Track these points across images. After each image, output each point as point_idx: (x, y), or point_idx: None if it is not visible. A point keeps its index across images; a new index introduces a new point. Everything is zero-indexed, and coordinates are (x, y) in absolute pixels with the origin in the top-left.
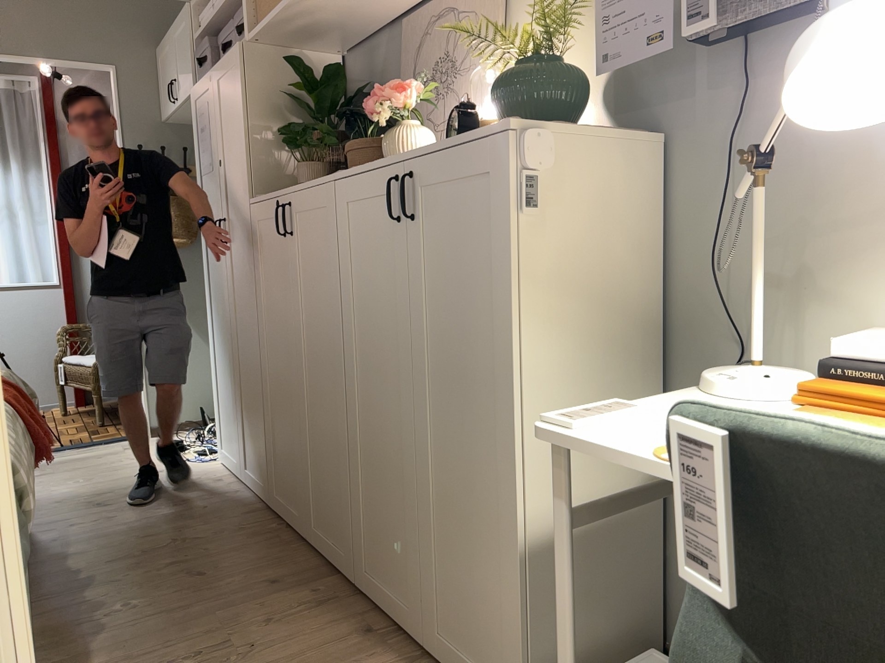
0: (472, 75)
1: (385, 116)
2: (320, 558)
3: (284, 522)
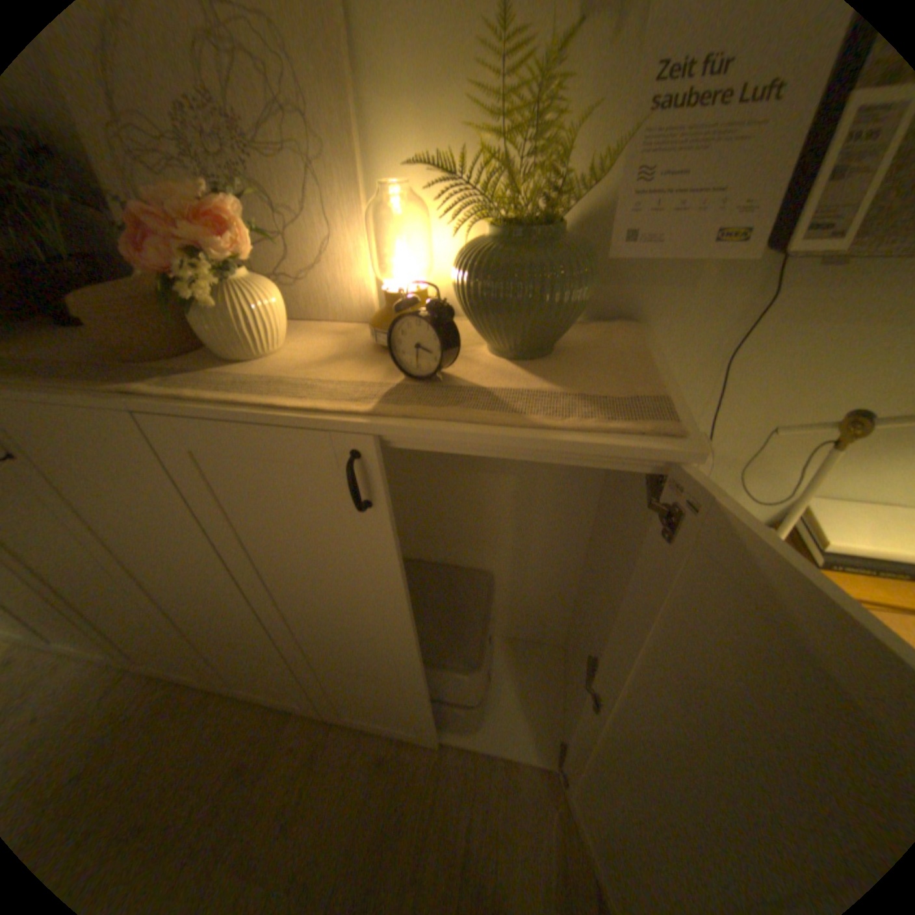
0: (312, 170)
1: (203, 283)
2: (254, 703)
3: (168, 680)
